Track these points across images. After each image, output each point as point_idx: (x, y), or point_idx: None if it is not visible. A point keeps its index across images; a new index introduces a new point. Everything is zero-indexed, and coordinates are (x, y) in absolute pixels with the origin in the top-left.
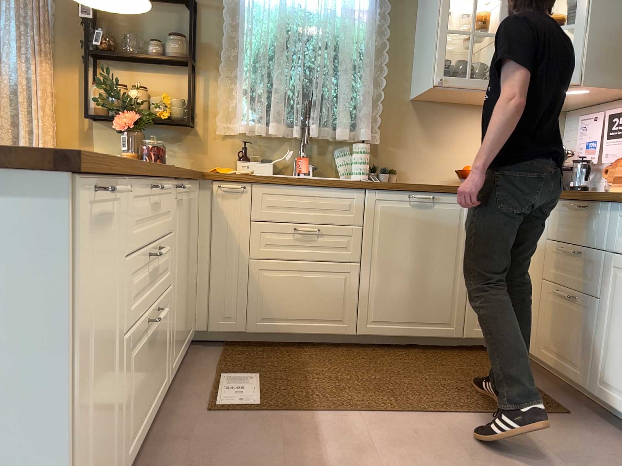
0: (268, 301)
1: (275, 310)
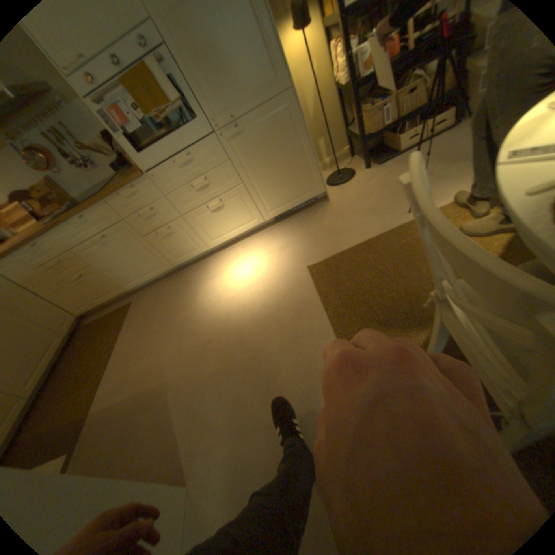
0: None
1: None
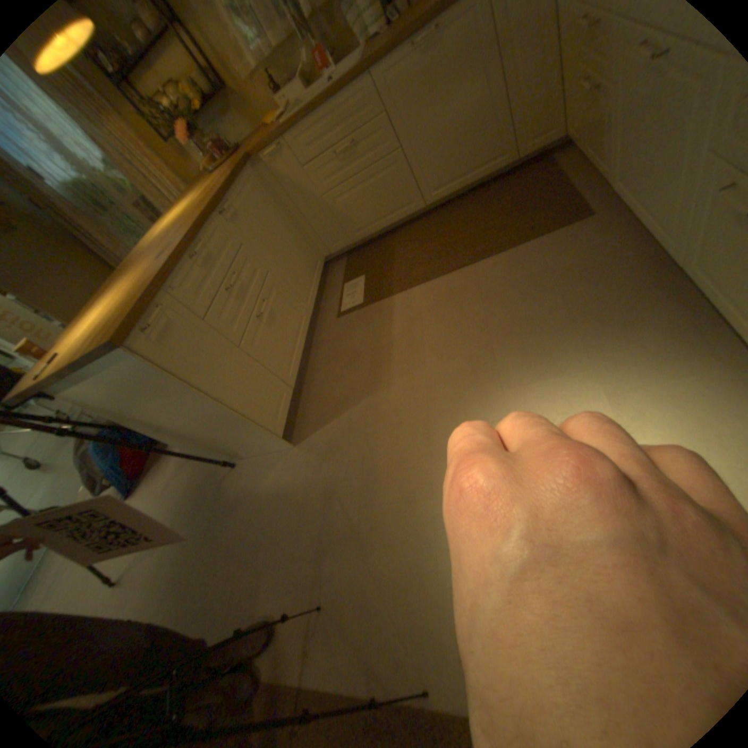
0: (353, 216)
1: (361, 219)
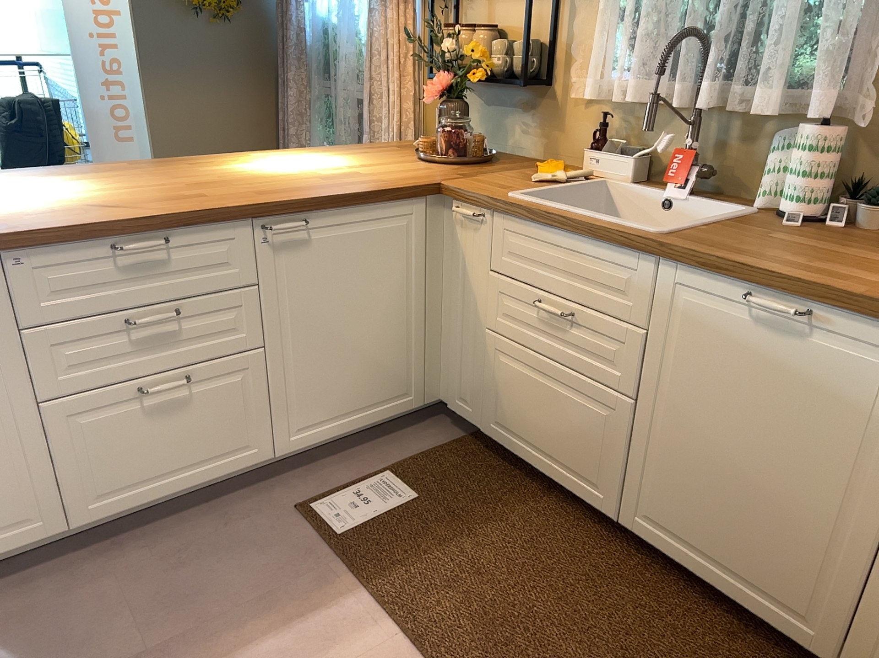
0: (505, 400)
1: (511, 417)
